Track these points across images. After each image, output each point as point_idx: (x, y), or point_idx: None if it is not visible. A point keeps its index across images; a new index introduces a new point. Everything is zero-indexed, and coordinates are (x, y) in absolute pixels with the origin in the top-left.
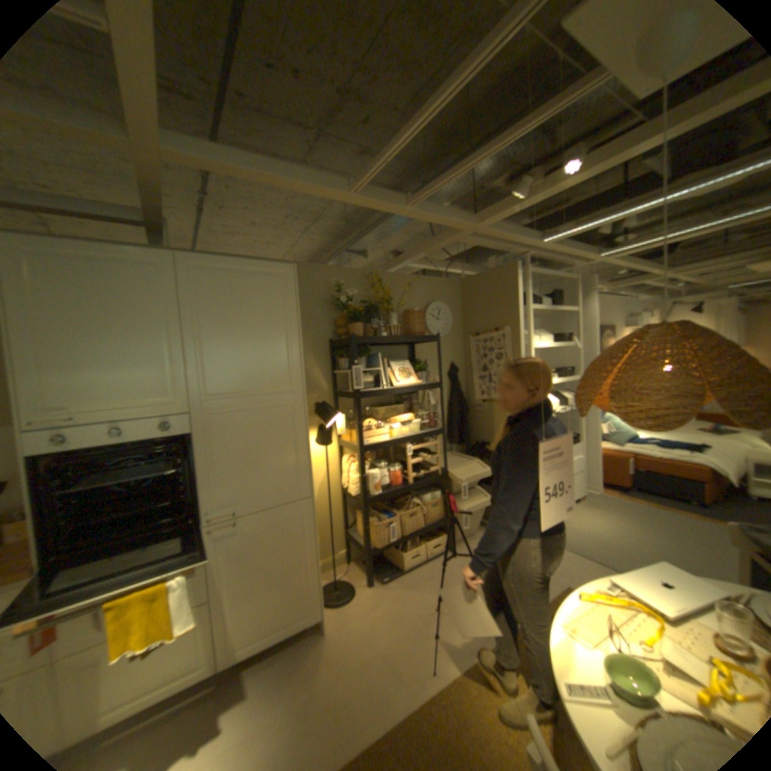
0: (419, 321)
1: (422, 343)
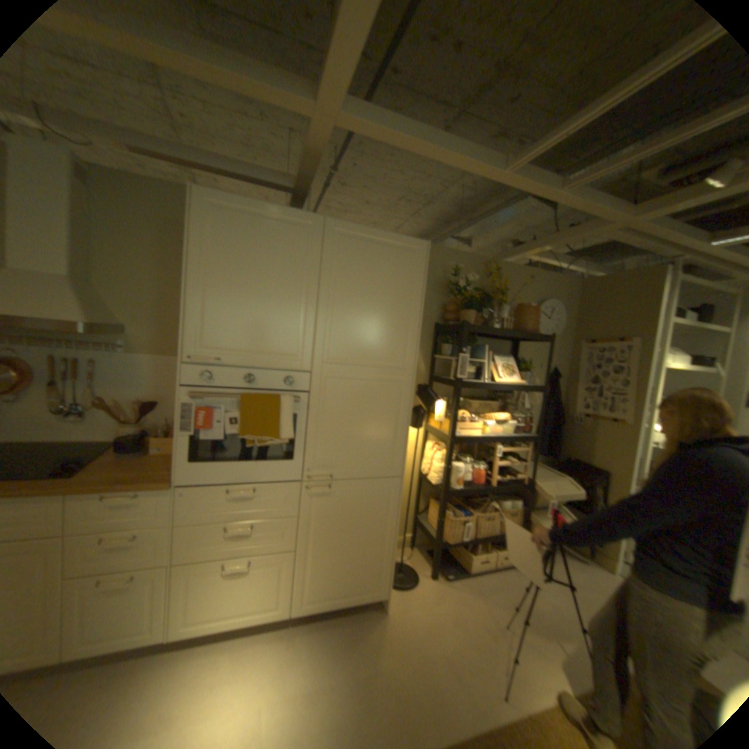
0: (535, 318)
1: (532, 341)
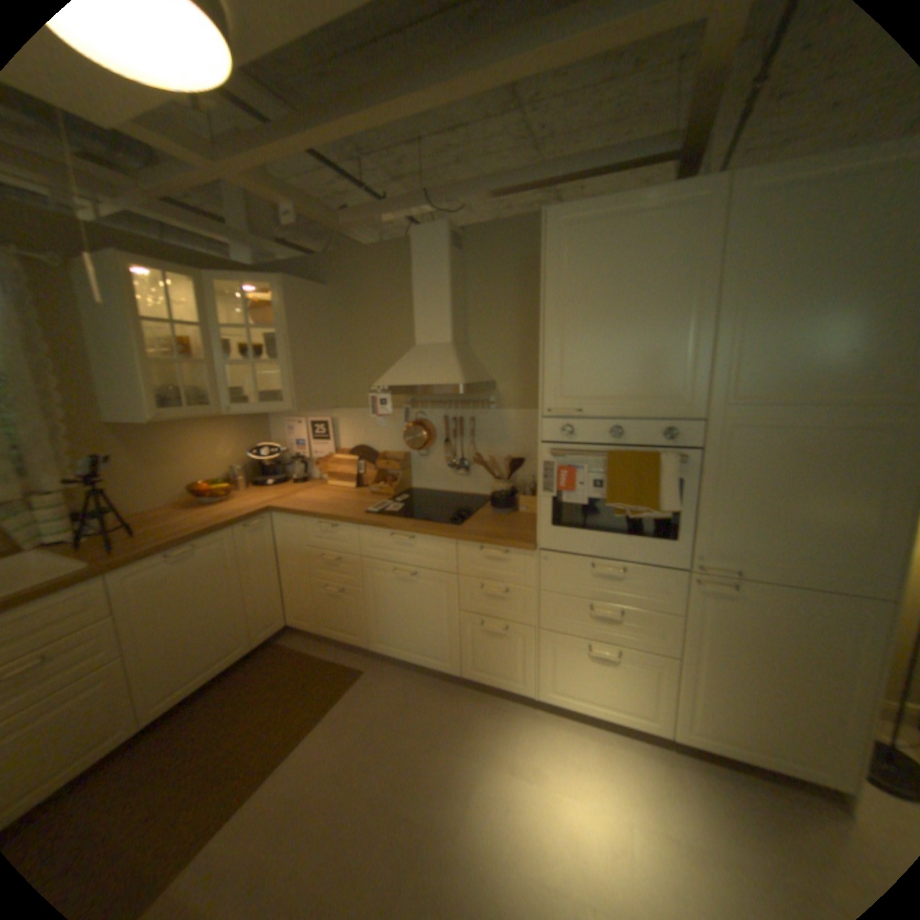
0: None
1: None
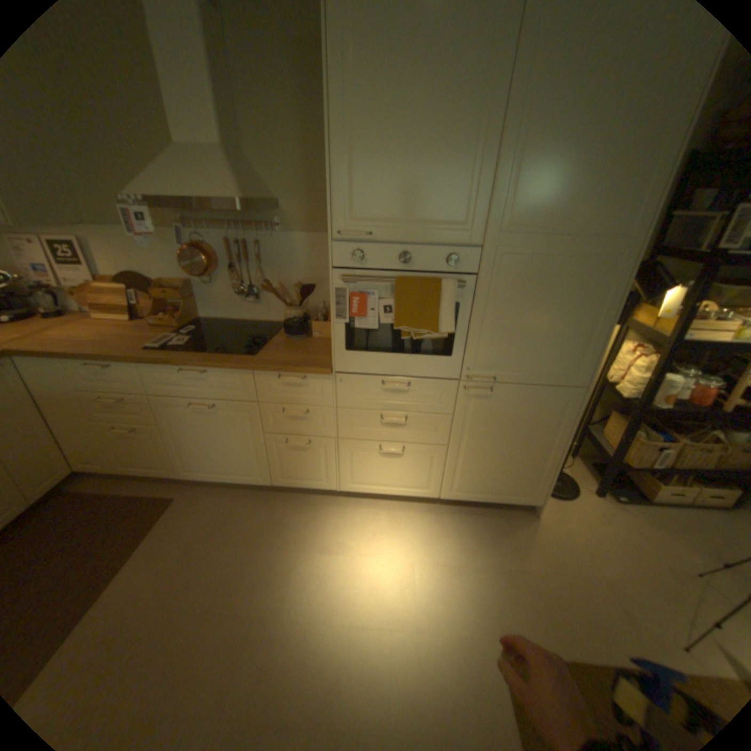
0: None
1: None
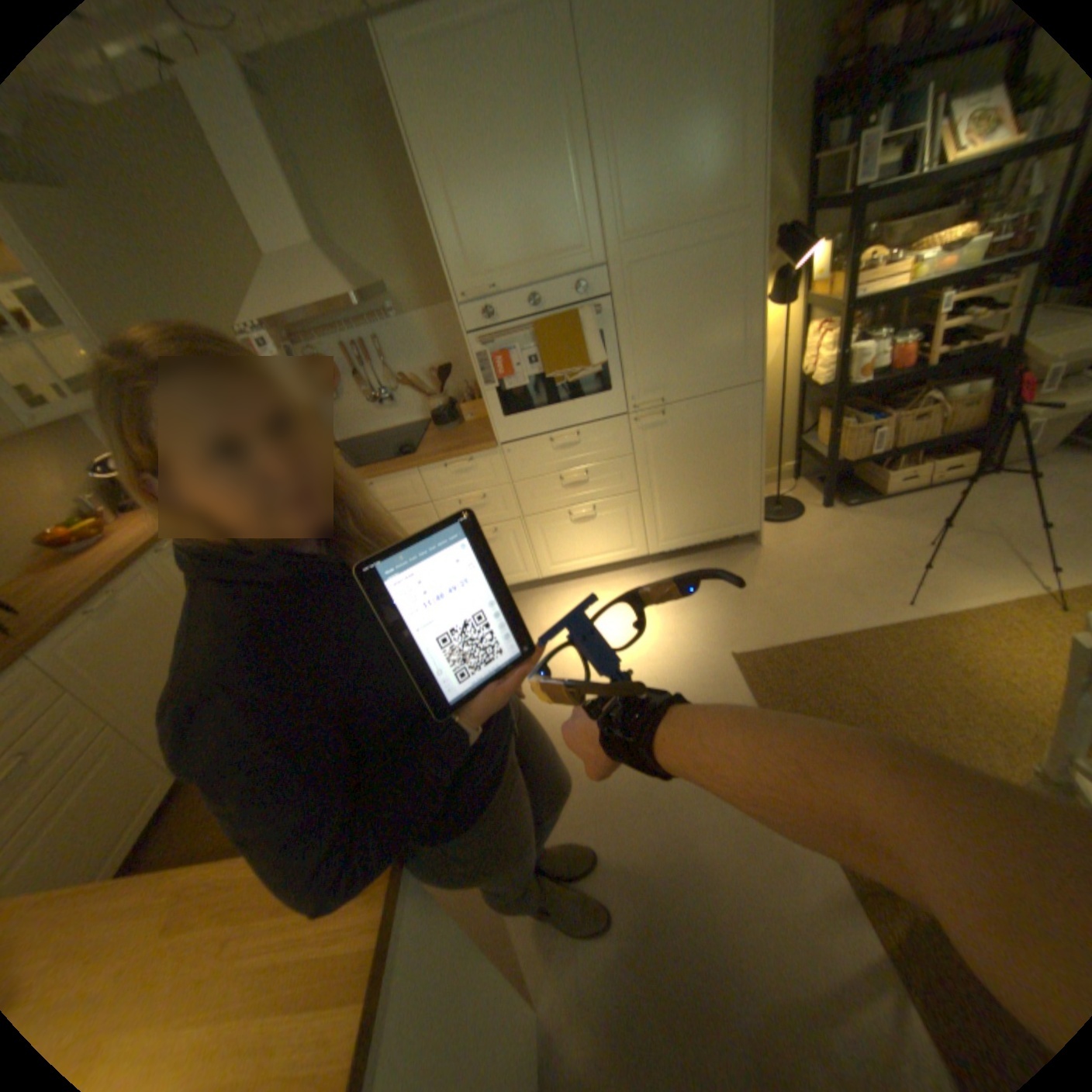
0: None
1: None
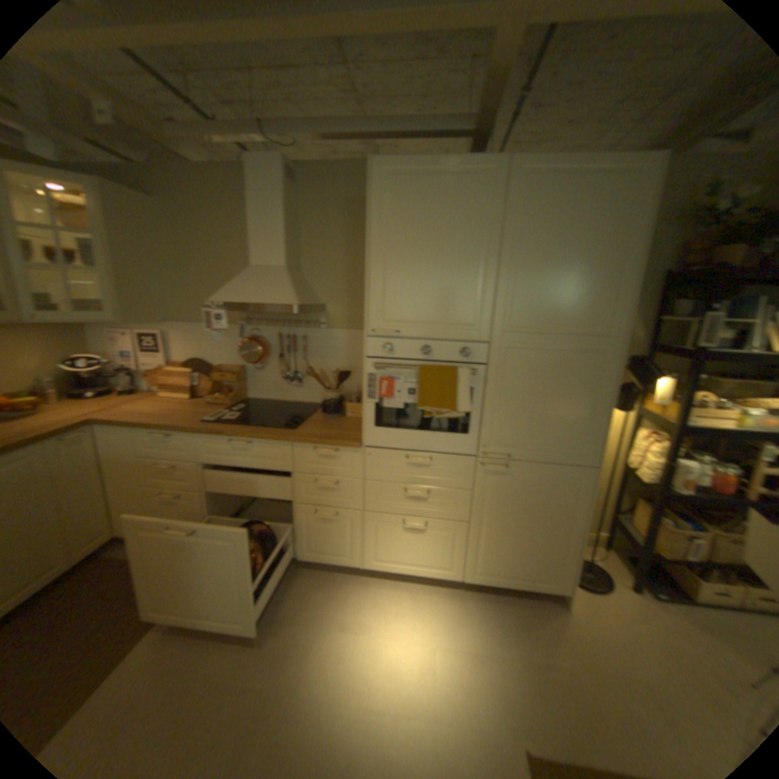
0: None
1: None
